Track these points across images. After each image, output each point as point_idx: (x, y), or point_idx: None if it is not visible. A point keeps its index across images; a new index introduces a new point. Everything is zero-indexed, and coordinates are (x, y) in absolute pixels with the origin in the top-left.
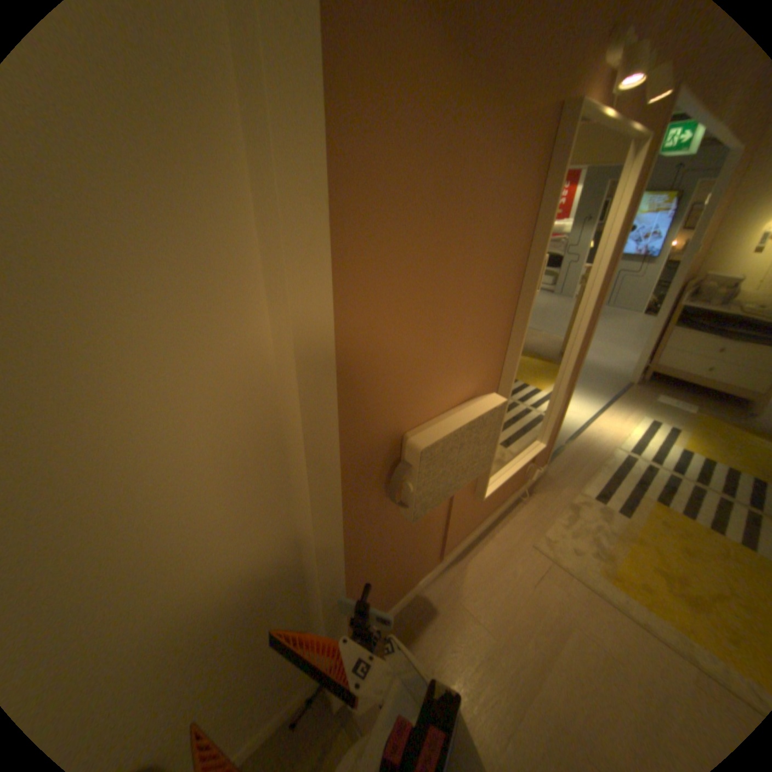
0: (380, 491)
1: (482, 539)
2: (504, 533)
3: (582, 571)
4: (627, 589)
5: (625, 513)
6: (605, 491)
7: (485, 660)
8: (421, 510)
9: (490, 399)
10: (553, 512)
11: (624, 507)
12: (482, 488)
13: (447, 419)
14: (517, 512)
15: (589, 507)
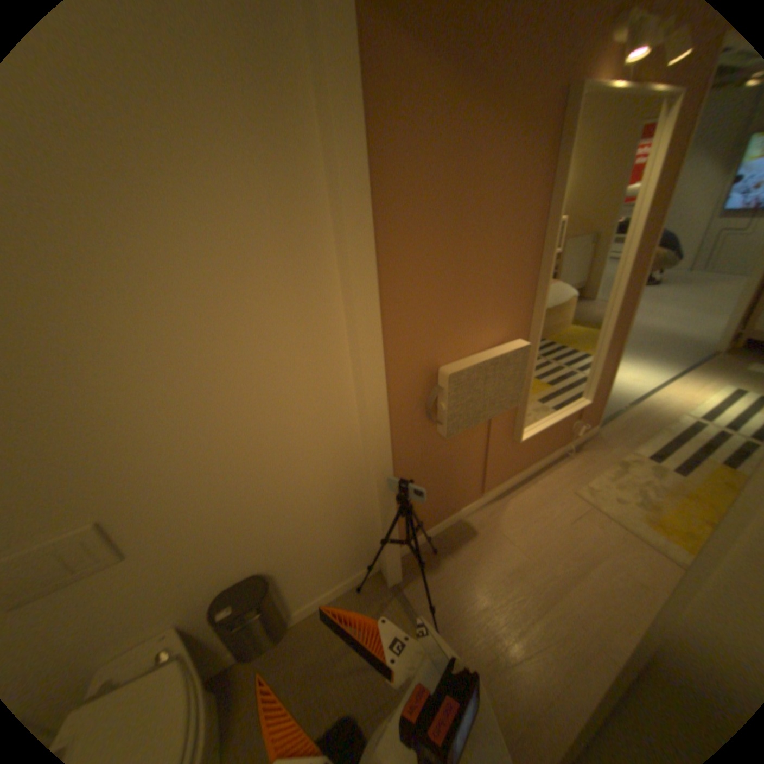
0: (422, 413)
1: (525, 485)
2: (547, 481)
3: (623, 516)
4: (669, 535)
5: (682, 472)
6: (662, 452)
7: (515, 566)
8: (454, 429)
9: (516, 343)
10: (601, 468)
11: (682, 467)
12: (519, 431)
13: (474, 357)
14: (563, 465)
15: (641, 465)
